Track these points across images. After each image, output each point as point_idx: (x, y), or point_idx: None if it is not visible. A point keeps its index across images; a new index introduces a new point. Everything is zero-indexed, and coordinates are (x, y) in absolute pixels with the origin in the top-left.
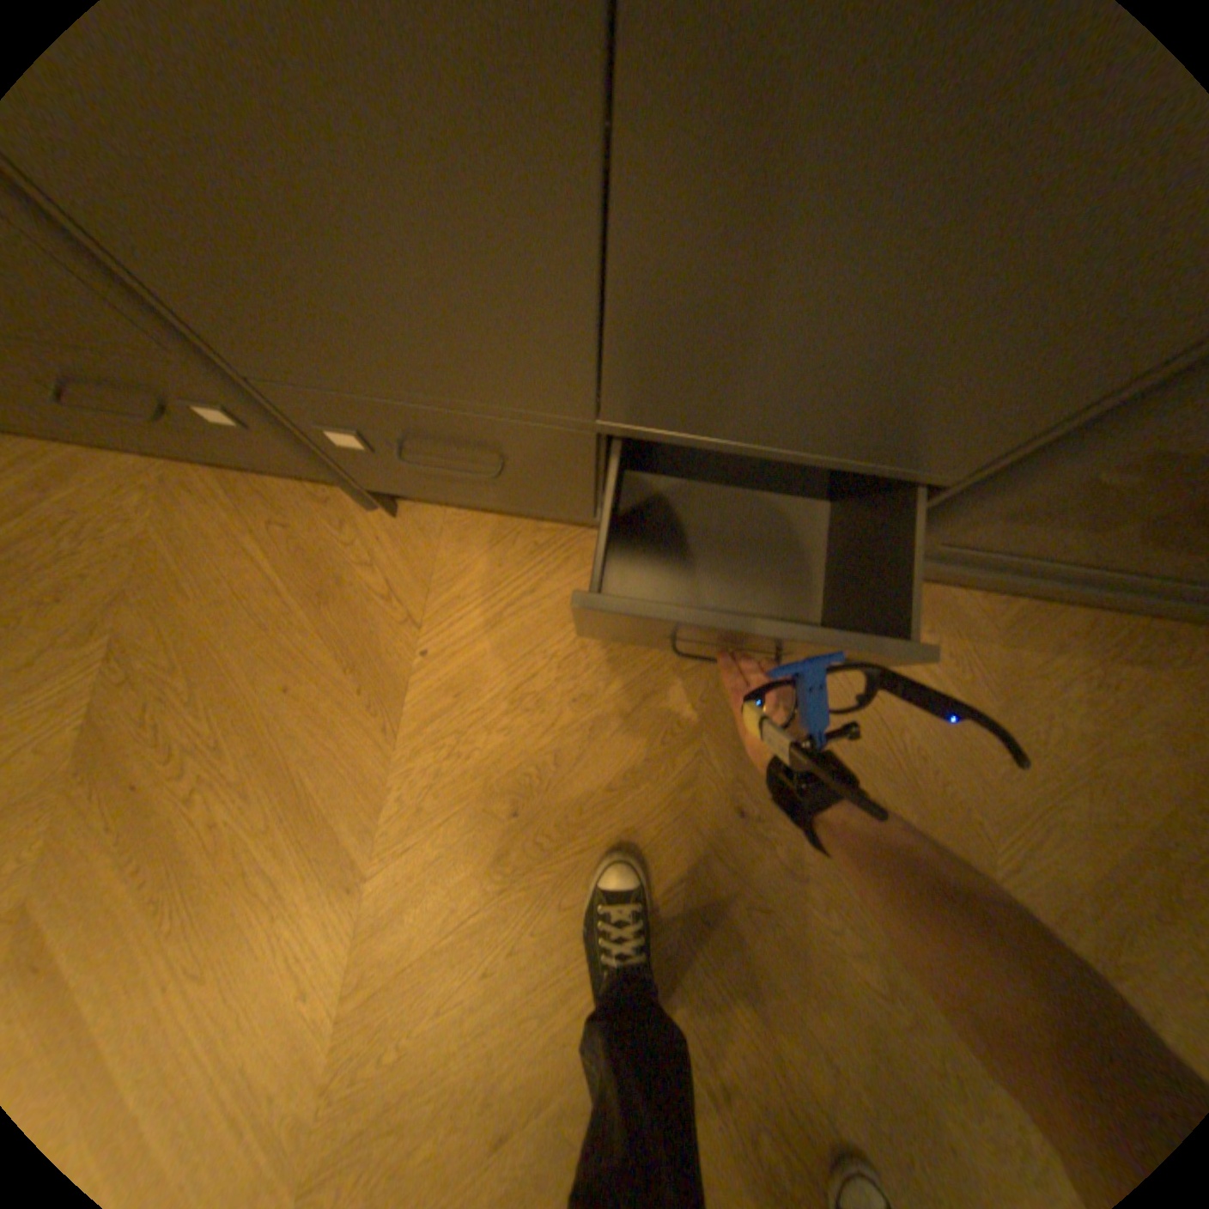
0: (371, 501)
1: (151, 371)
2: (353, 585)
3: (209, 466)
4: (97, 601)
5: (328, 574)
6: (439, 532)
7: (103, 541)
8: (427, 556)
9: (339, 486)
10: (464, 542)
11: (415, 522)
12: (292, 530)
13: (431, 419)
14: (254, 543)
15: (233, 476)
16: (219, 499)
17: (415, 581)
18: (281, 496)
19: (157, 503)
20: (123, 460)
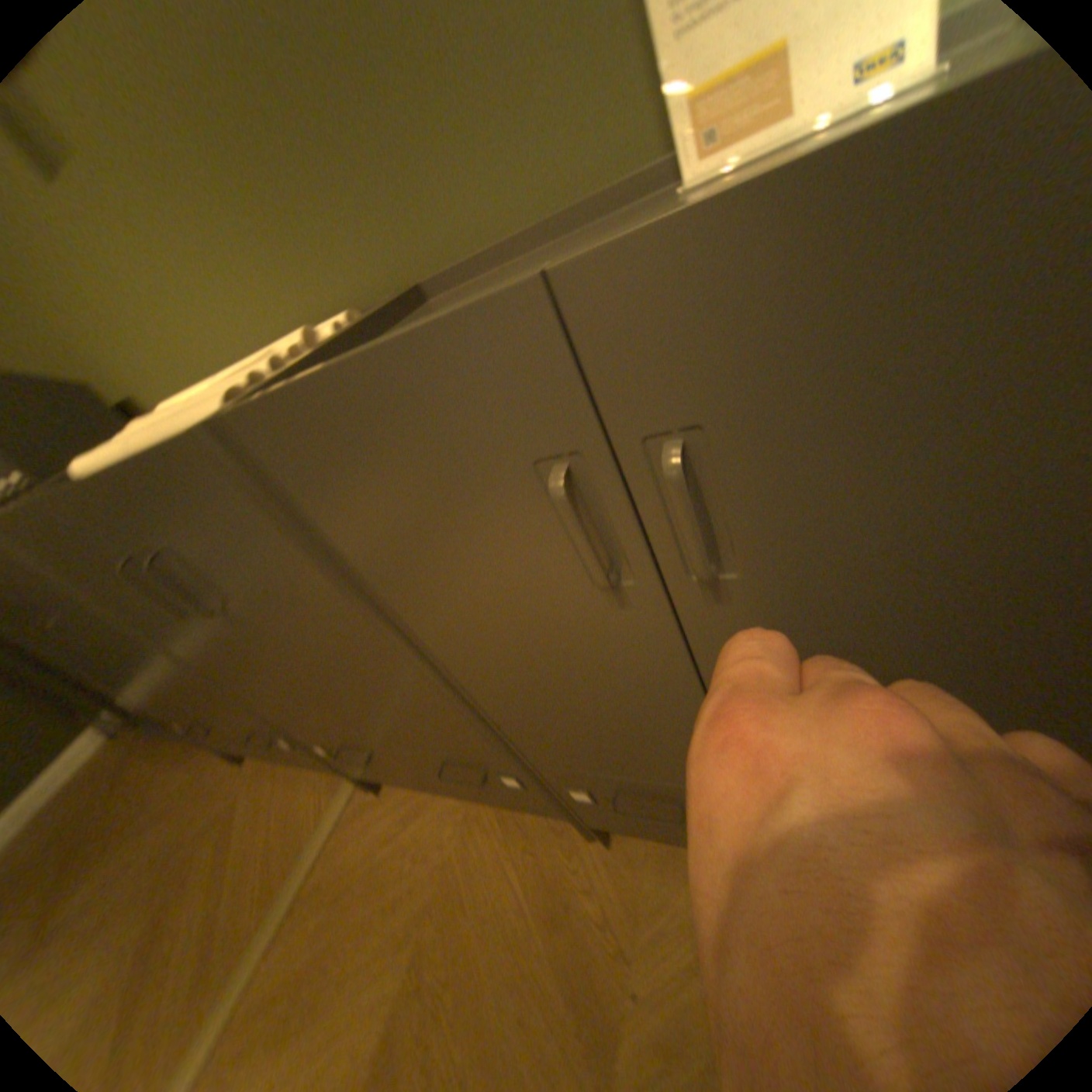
0: (595, 837)
1: (492, 763)
2: (579, 913)
3: (494, 806)
4: (416, 913)
5: (562, 901)
6: (645, 866)
7: (429, 863)
8: (636, 889)
9: (574, 825)
10: (665, 876)
11: (626, 855)
12: (540, 858)
13: (637, 788)
14: (515, 870)
15: (507, 814)
16: (497, 832)
17: (627, 914)
18: (535, 830)
19: (462, 834)
20: (450, 802)
